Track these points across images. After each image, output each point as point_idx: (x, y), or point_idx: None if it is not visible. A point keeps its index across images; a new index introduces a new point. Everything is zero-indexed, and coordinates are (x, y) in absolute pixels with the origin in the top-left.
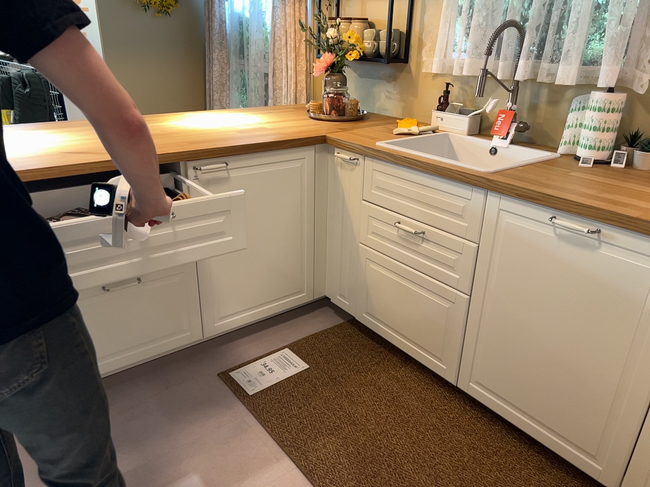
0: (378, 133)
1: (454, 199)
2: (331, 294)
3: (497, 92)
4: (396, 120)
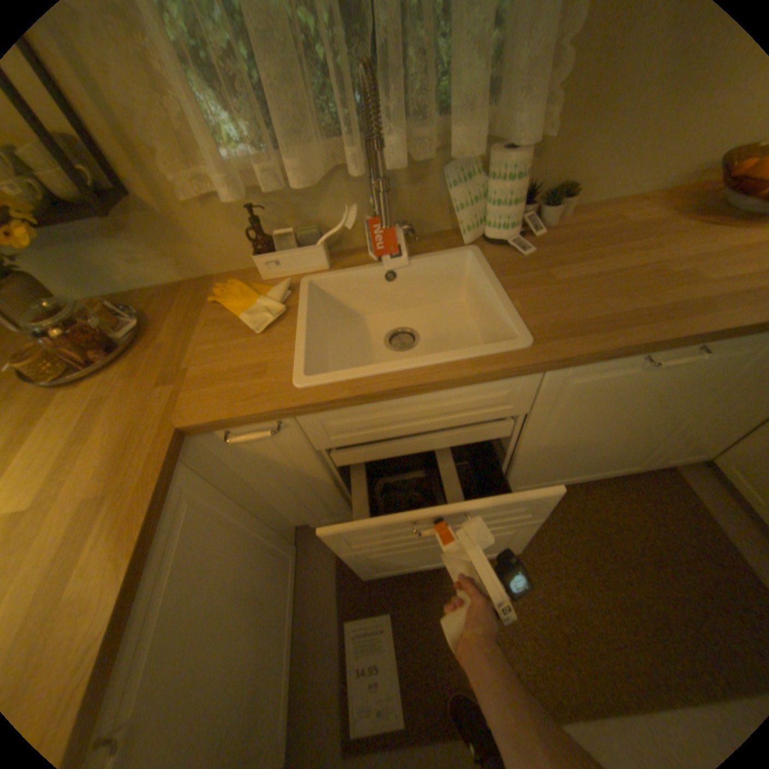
0: (237, 348)
1: (491, 392)
2: (304, 522)
3: (331, 187)
4: (185, 287)
